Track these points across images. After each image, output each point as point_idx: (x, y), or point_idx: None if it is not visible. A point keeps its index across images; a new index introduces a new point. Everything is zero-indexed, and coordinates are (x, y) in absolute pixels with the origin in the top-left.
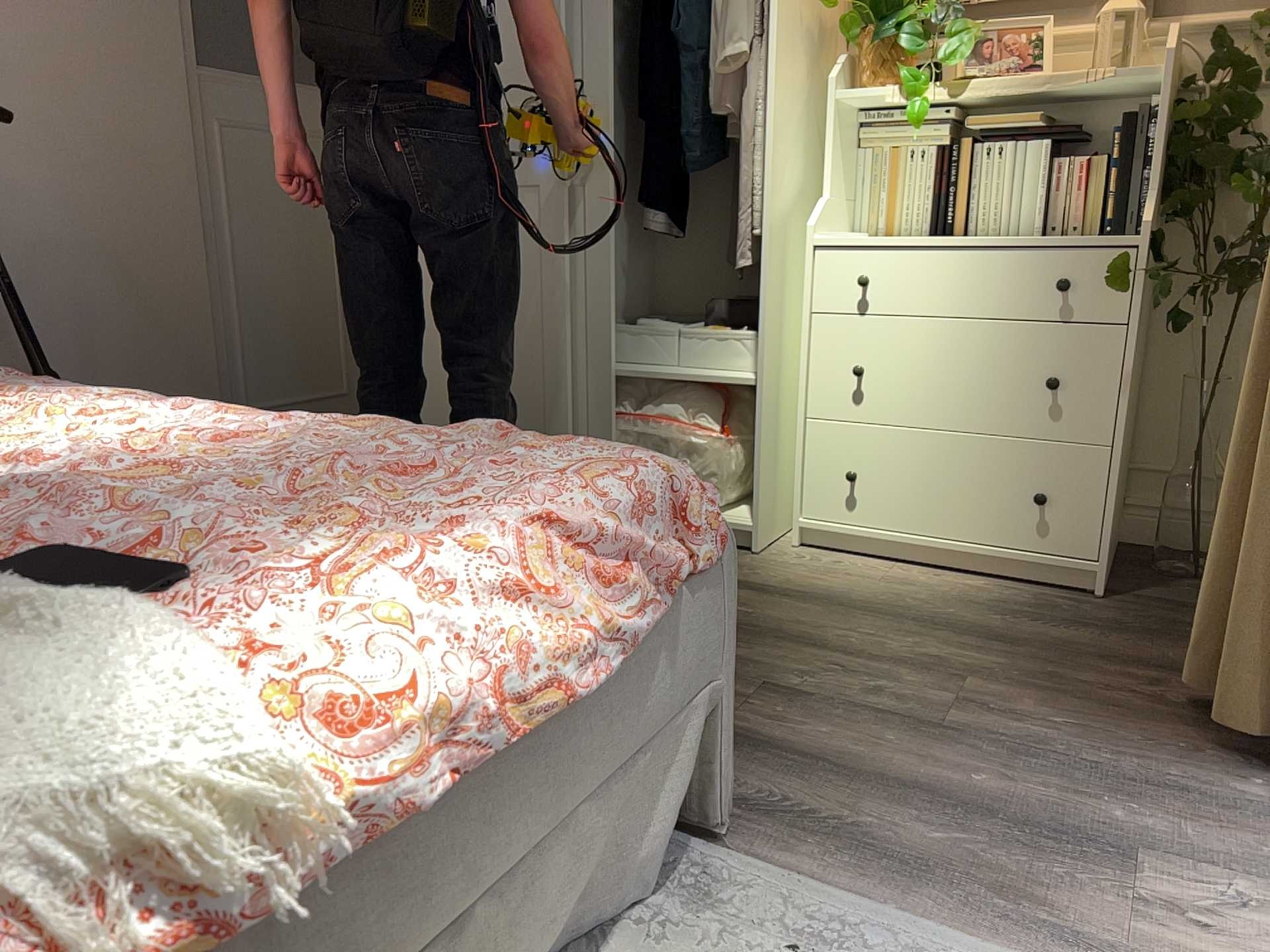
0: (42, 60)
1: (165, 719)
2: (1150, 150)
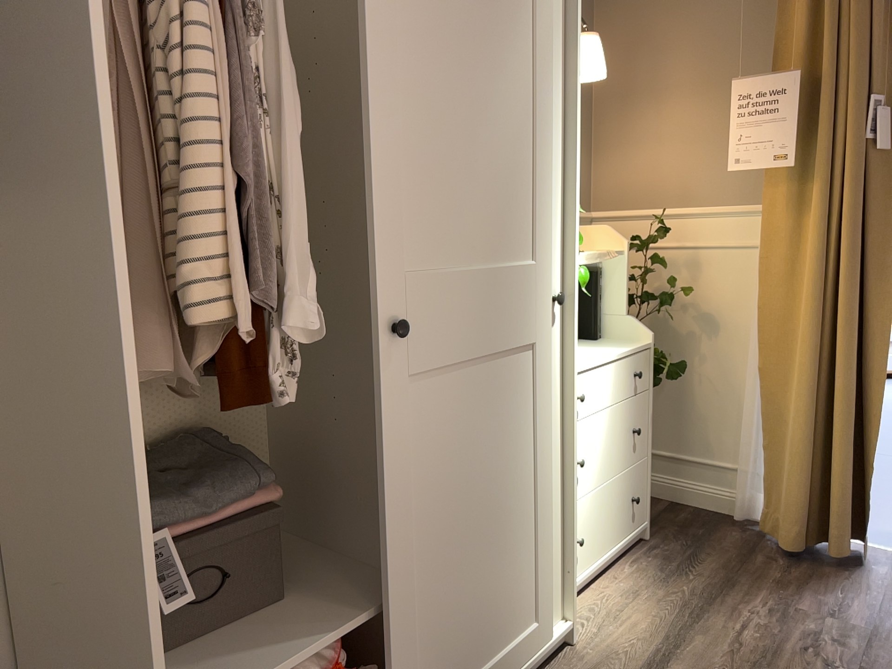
0: None
1: None
2: (603, 291)
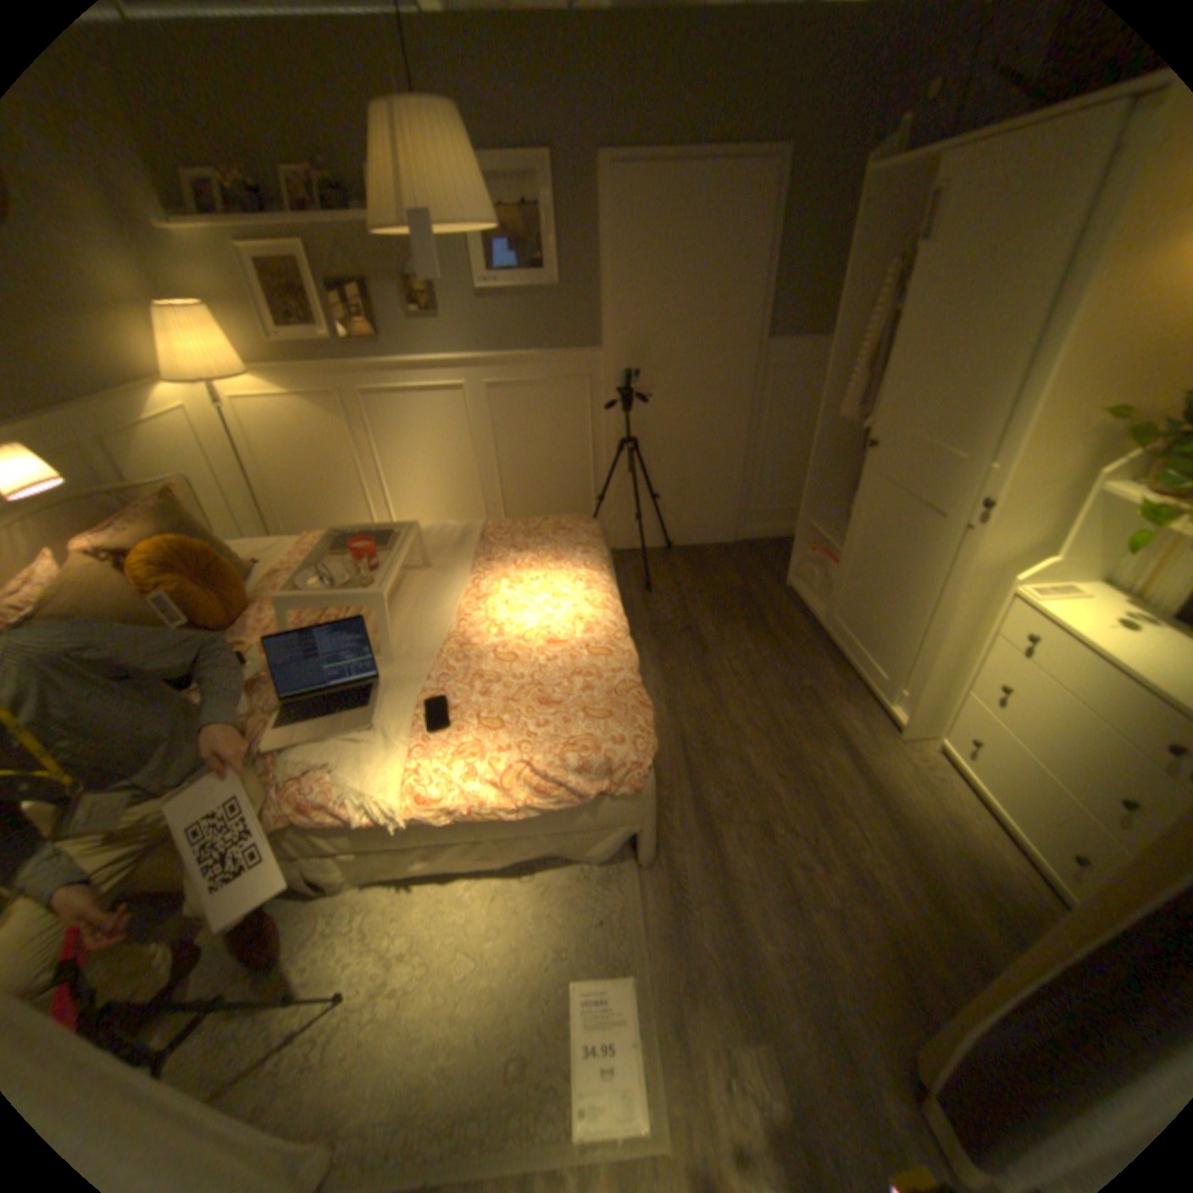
0: (683, 353)
1: (395, 779)
2: None
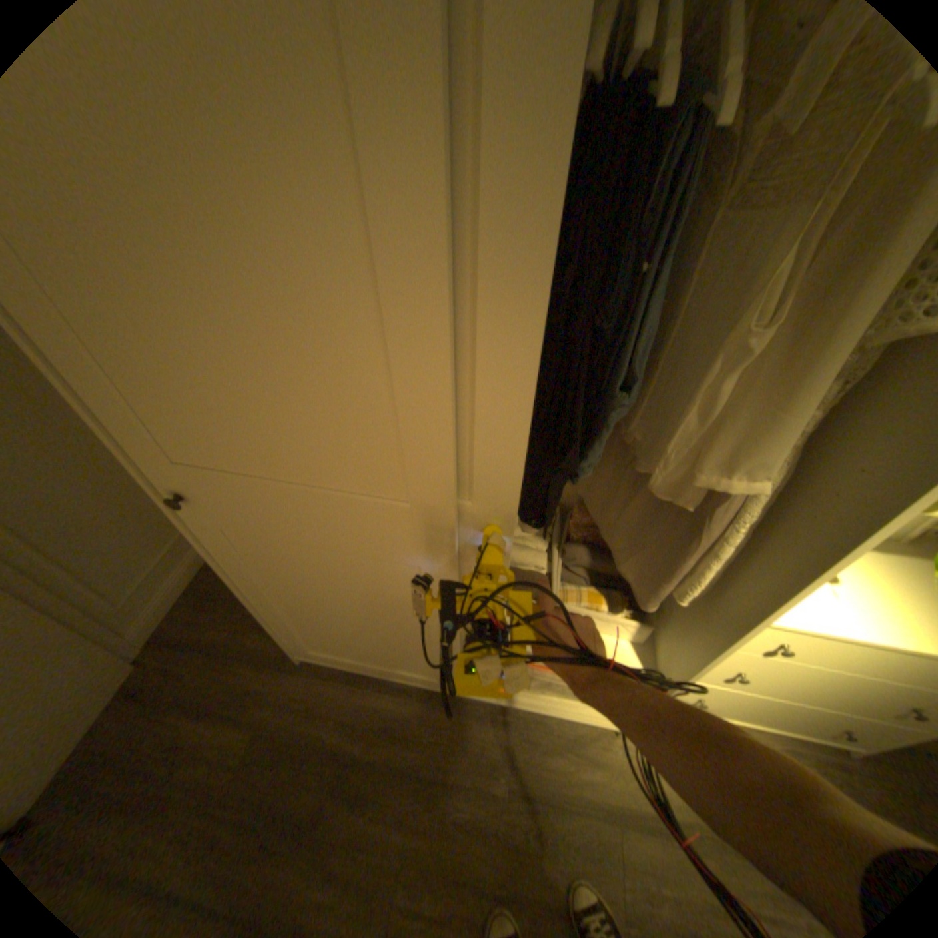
0: None
1: None
2: None
